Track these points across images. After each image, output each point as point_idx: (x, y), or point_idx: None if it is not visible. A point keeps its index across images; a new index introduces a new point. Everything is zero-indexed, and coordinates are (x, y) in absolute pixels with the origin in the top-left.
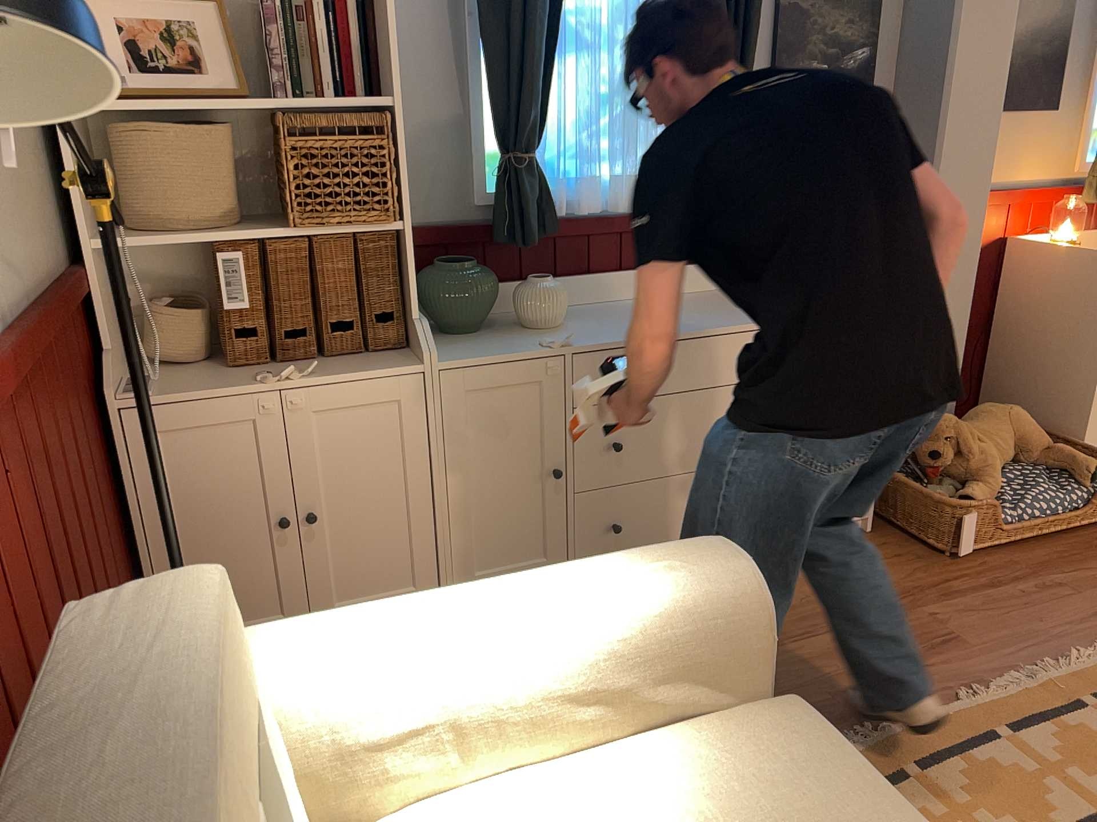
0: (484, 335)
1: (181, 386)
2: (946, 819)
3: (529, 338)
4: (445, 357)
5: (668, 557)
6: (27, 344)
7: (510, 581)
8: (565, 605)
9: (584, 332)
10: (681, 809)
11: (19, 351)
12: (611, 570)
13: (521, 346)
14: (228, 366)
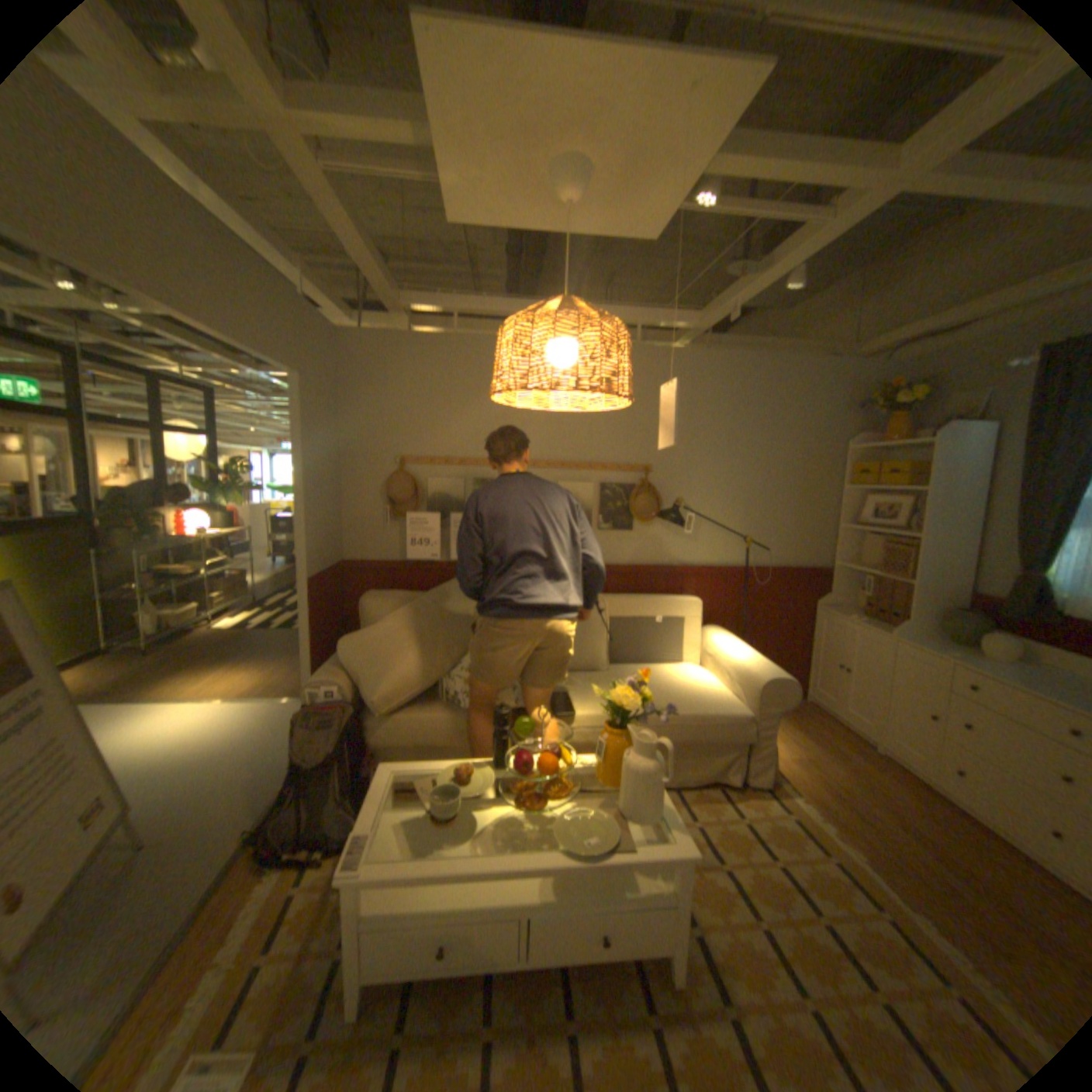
0: (957, 647)
1: (839, 610)
2: (804, 857)
3: (961, 653)
4: (909, 639)
5: (773, 668)
6: (756, 570)
7: (754, 652)
8: (744, 656)
9: (989, 665)
10: (705, 689)
11: (750, 570)
12: (762, 661)
13: (942, 651)
14: (863, 614)
